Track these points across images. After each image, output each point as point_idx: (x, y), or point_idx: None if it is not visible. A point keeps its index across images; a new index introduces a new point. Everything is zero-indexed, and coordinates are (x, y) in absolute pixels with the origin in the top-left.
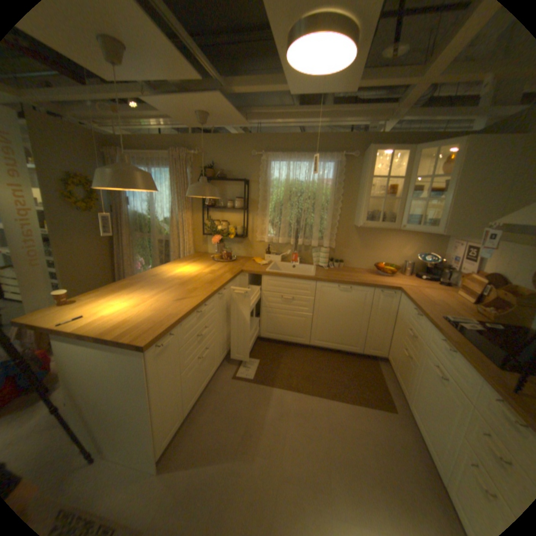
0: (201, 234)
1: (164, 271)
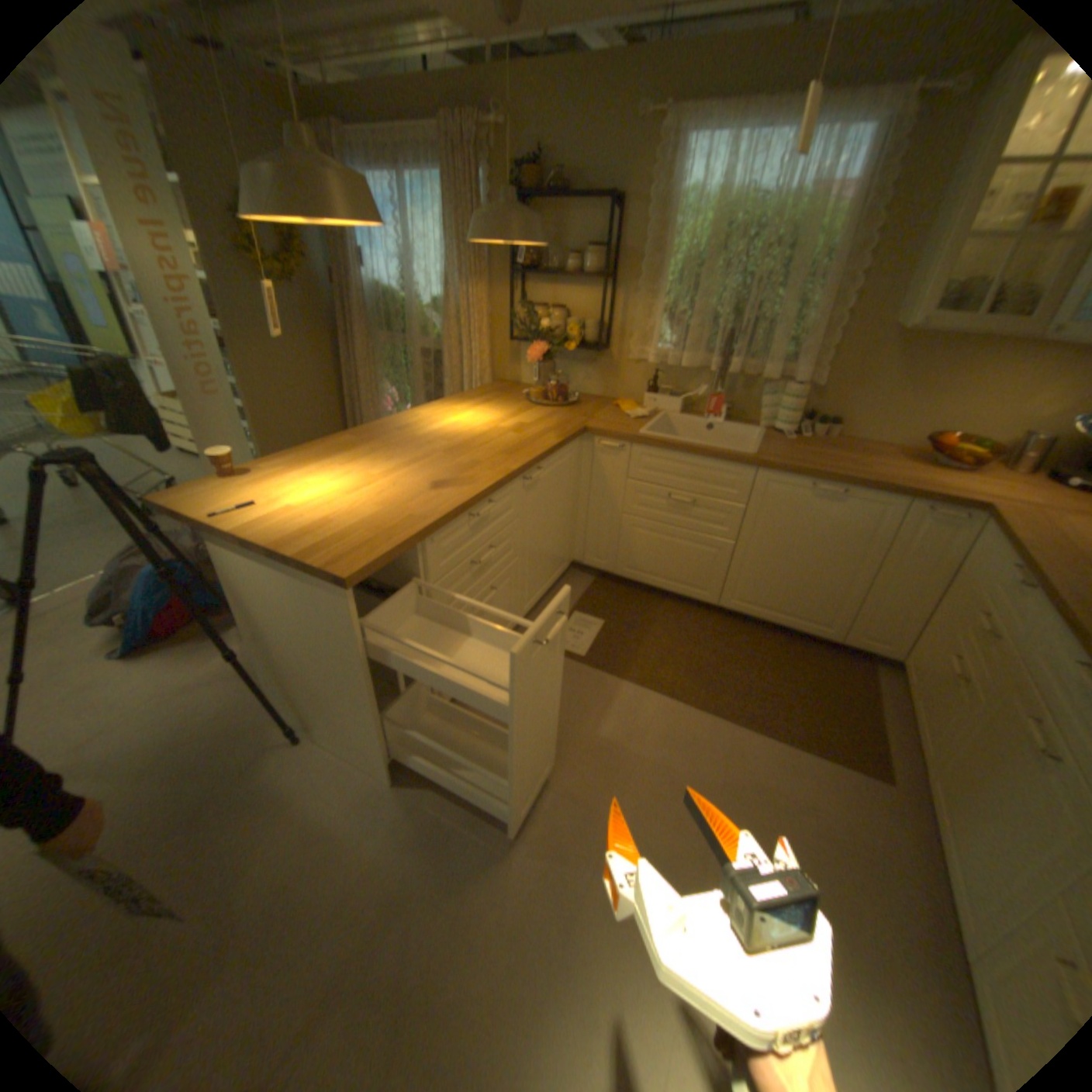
0: (507, 339)
1: (422, 420)
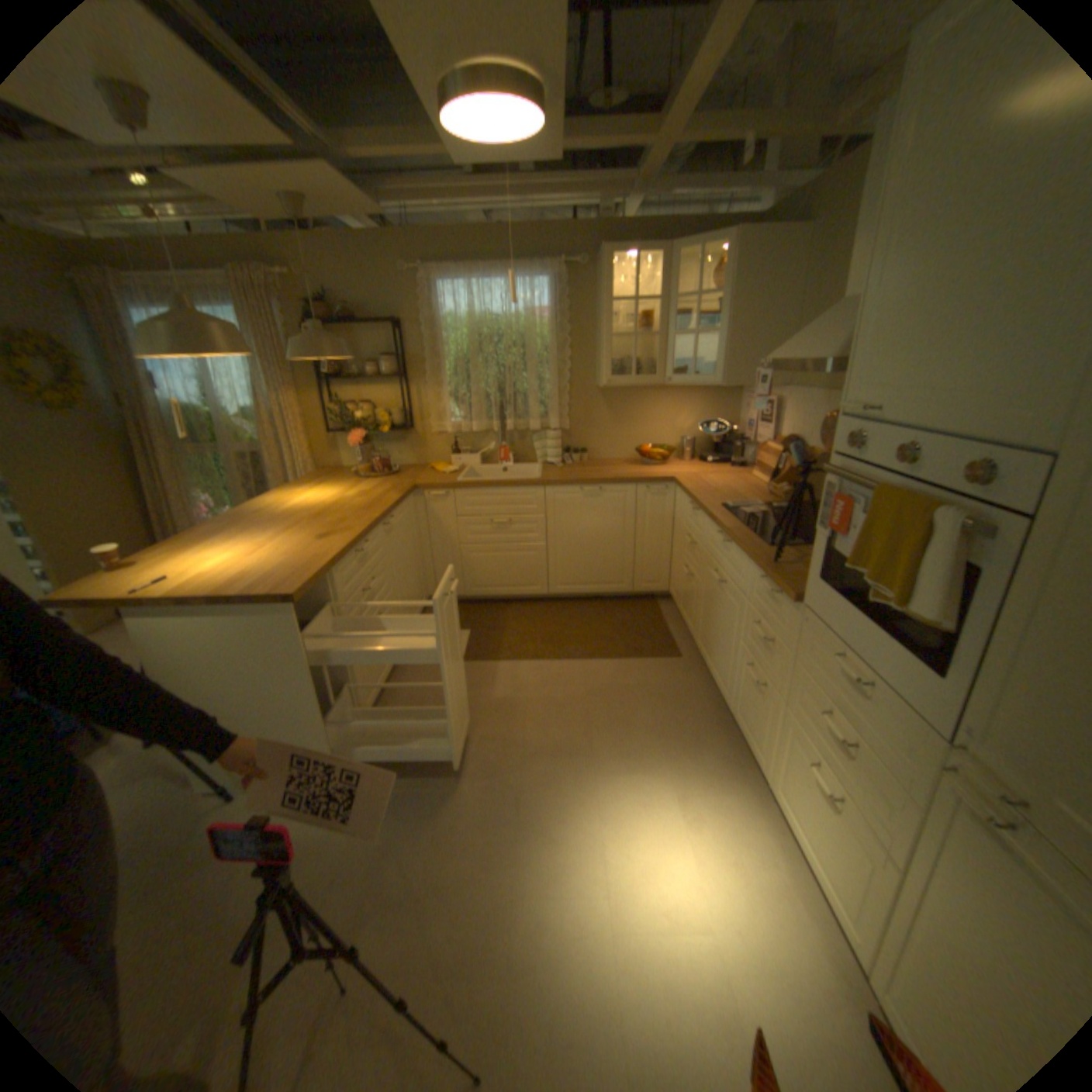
0: (323, 433)
1: (273, 504)
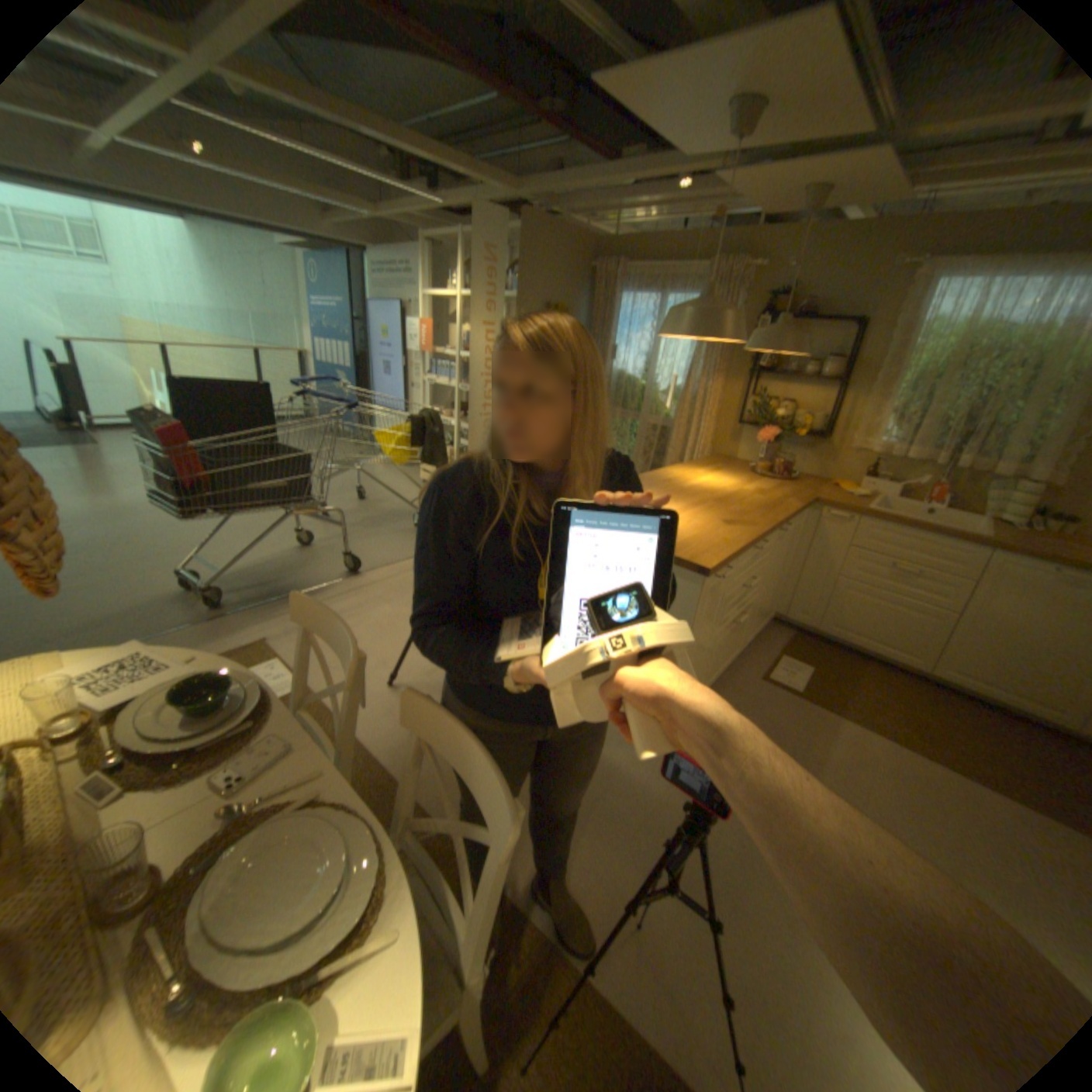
0: (732, 422)
1: (678, 477)
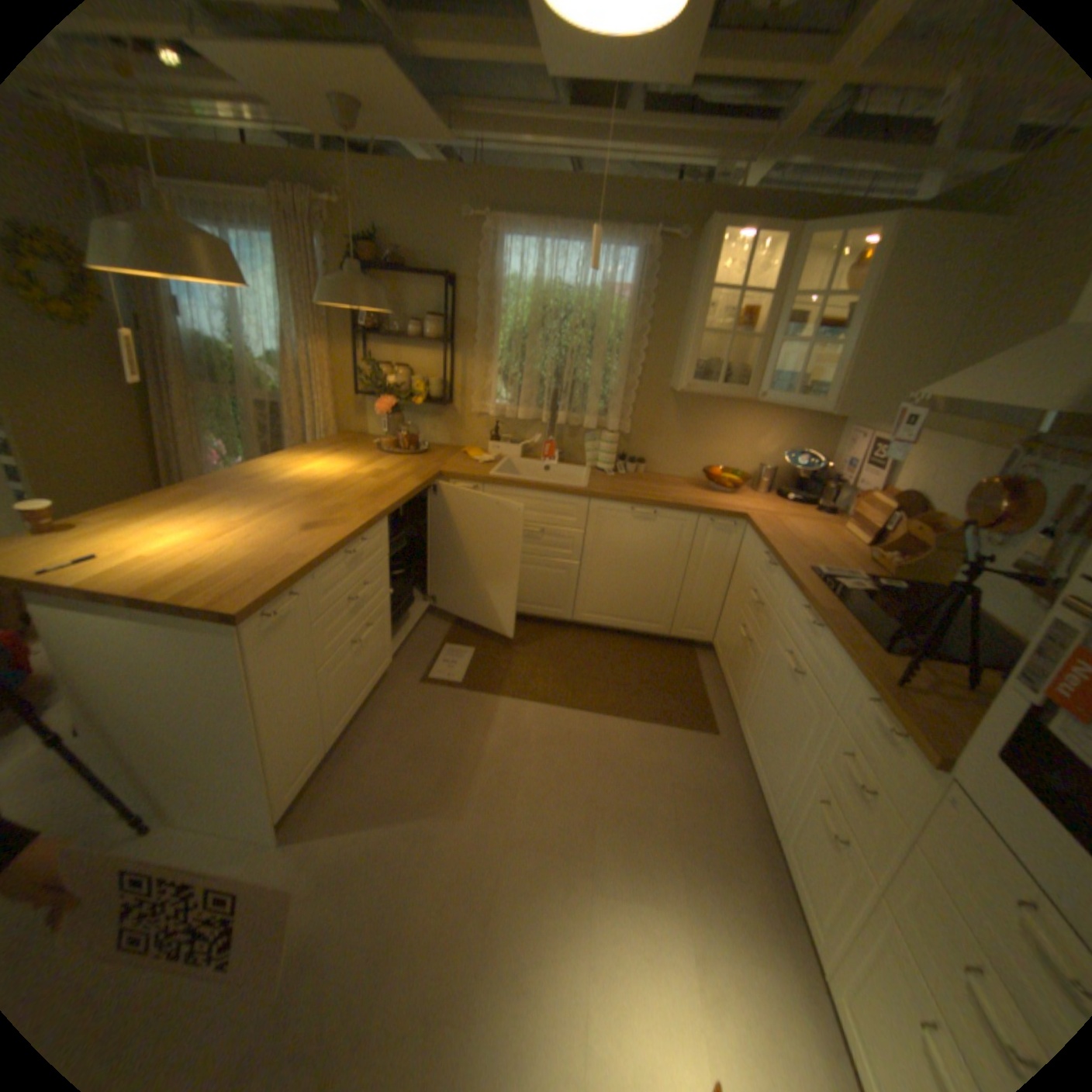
0: (353, 392)
1: (273, 469)
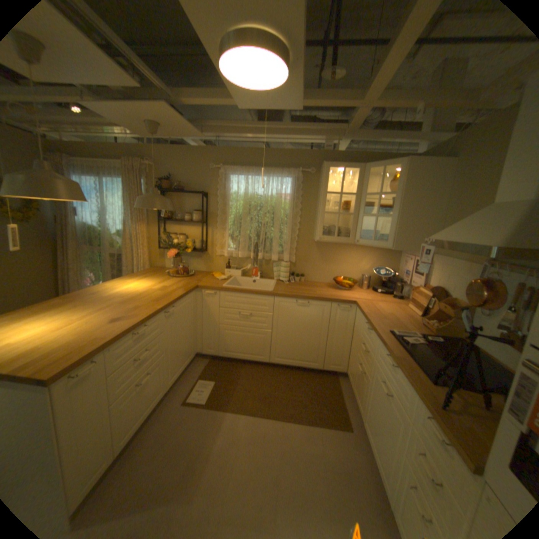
0: (158, 247)
1: (108, 288)
